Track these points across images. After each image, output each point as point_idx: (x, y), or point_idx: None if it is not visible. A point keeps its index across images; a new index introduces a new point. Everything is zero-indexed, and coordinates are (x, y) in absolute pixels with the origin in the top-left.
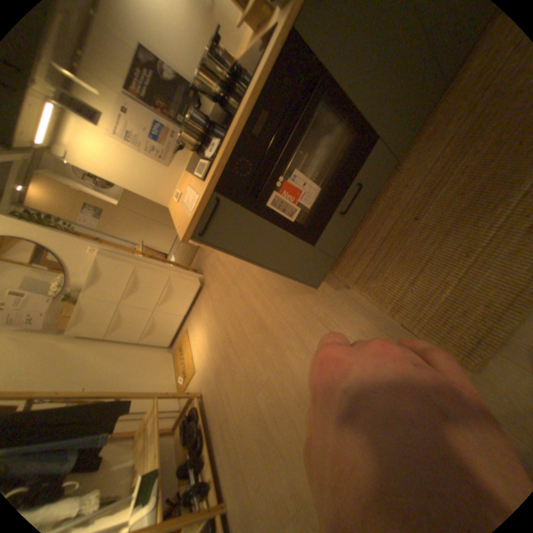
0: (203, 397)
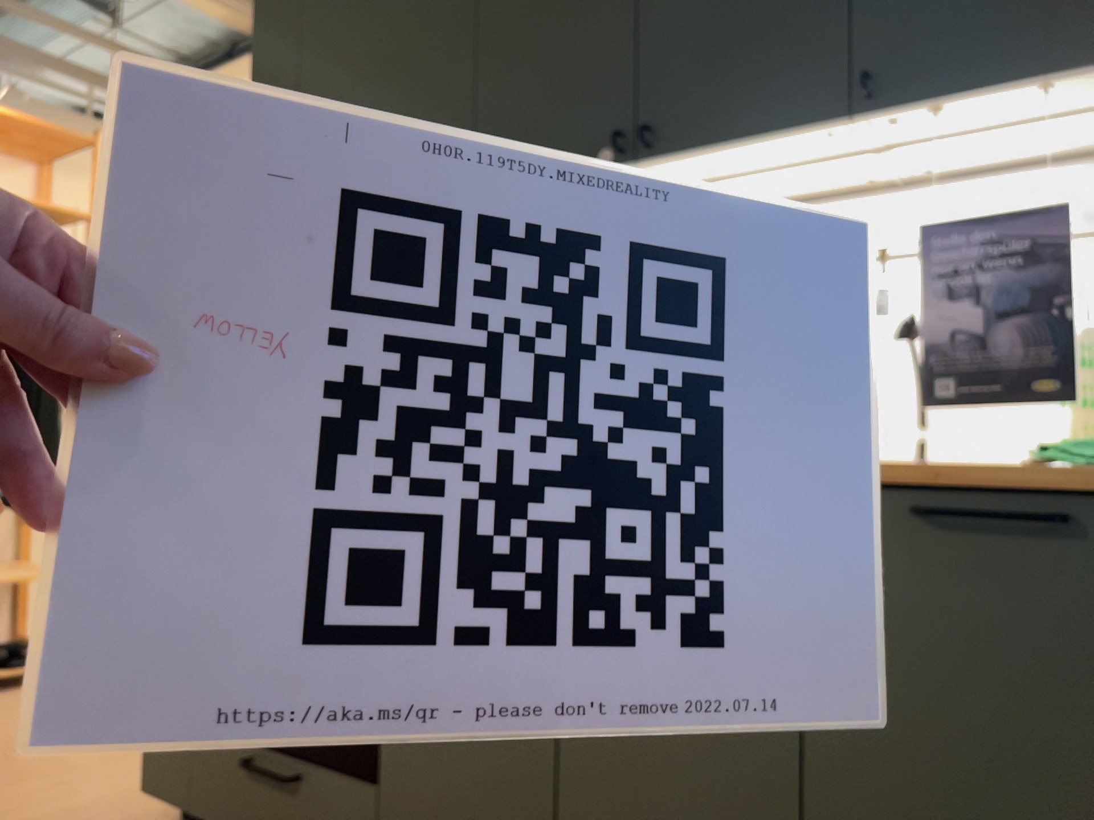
0: None
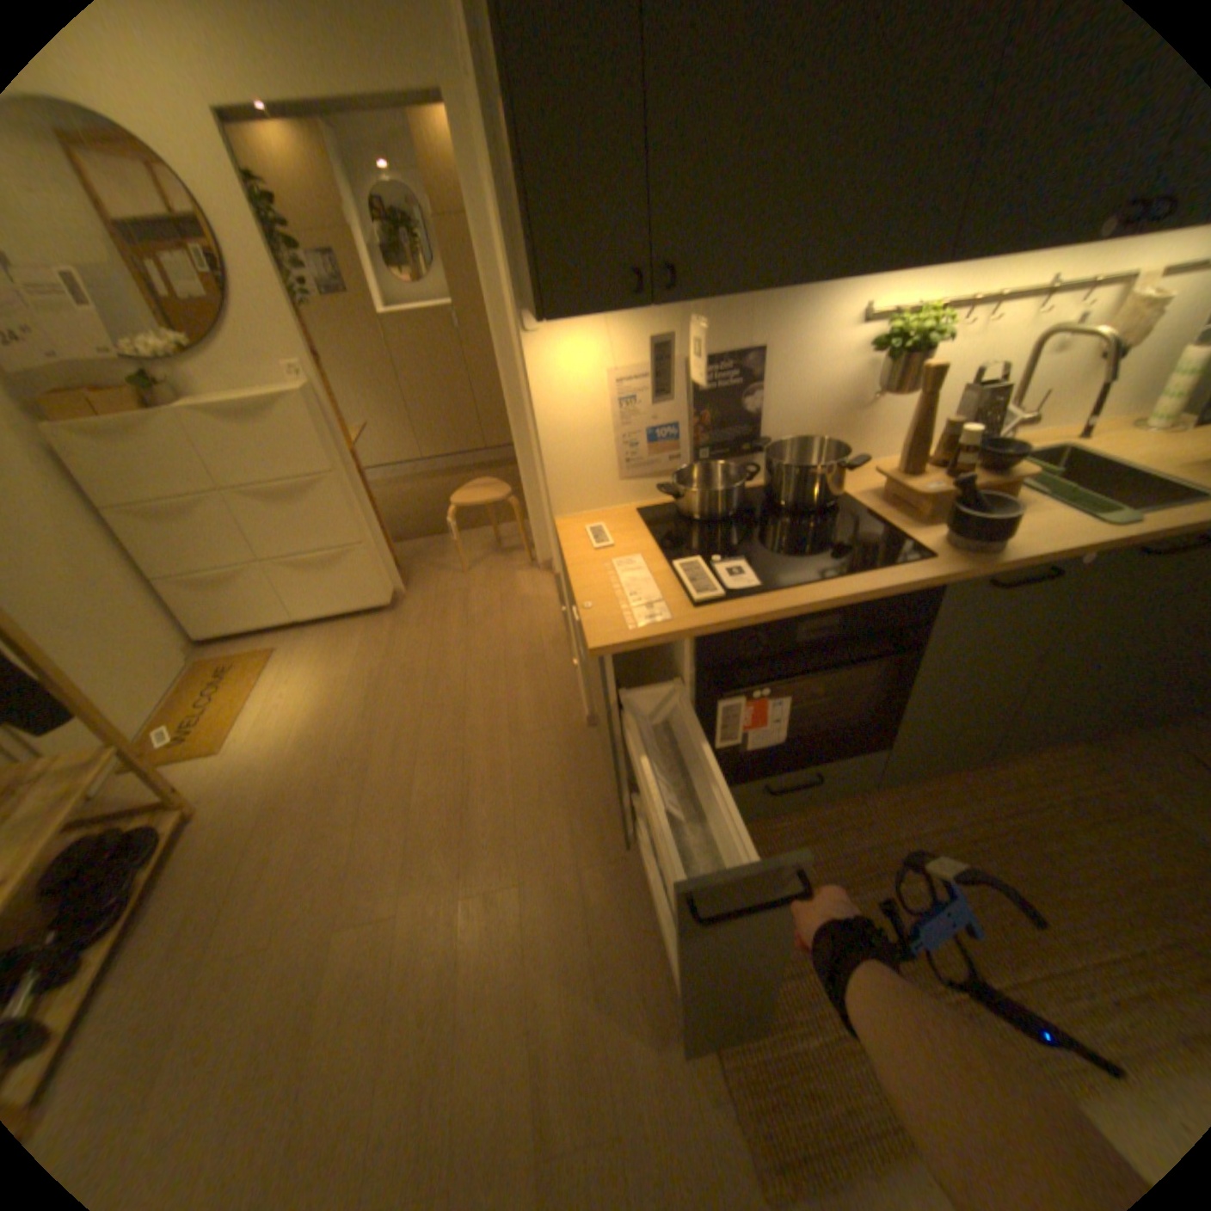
0: (192, 830)
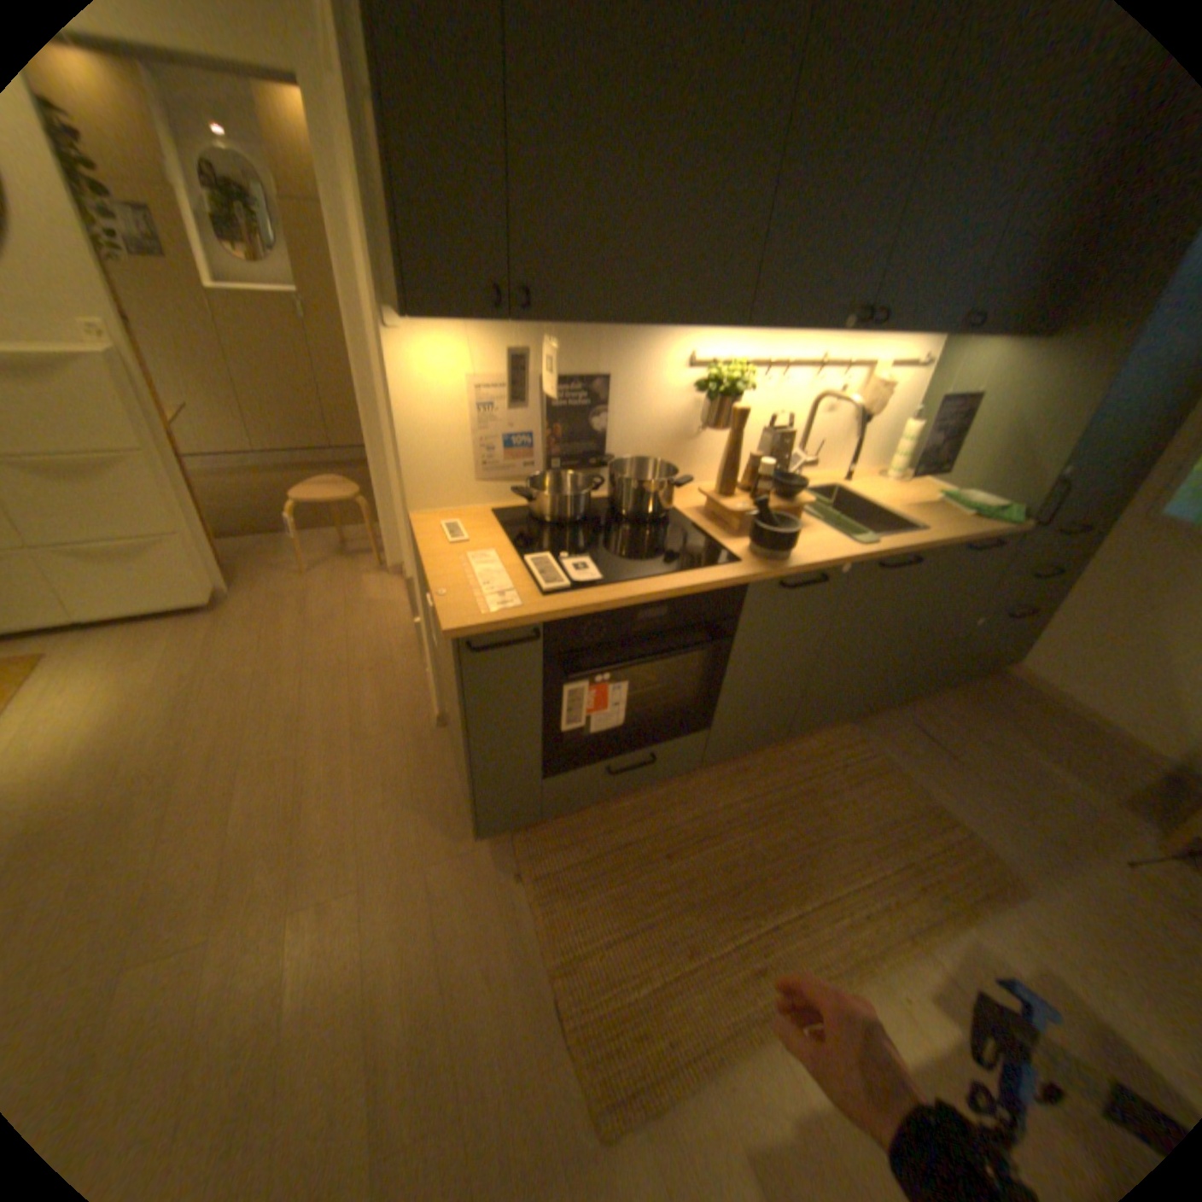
0: None
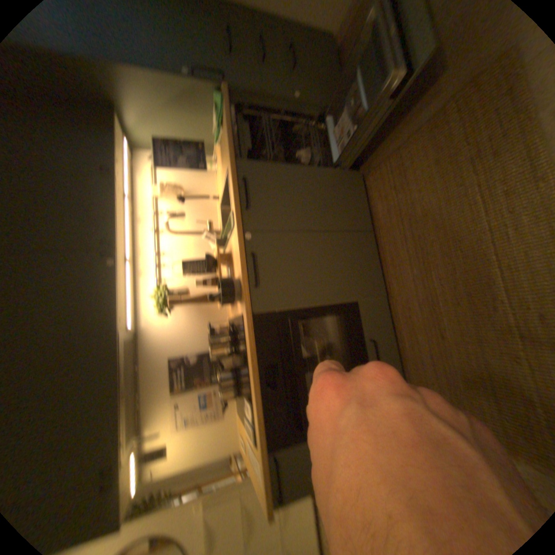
0: None
